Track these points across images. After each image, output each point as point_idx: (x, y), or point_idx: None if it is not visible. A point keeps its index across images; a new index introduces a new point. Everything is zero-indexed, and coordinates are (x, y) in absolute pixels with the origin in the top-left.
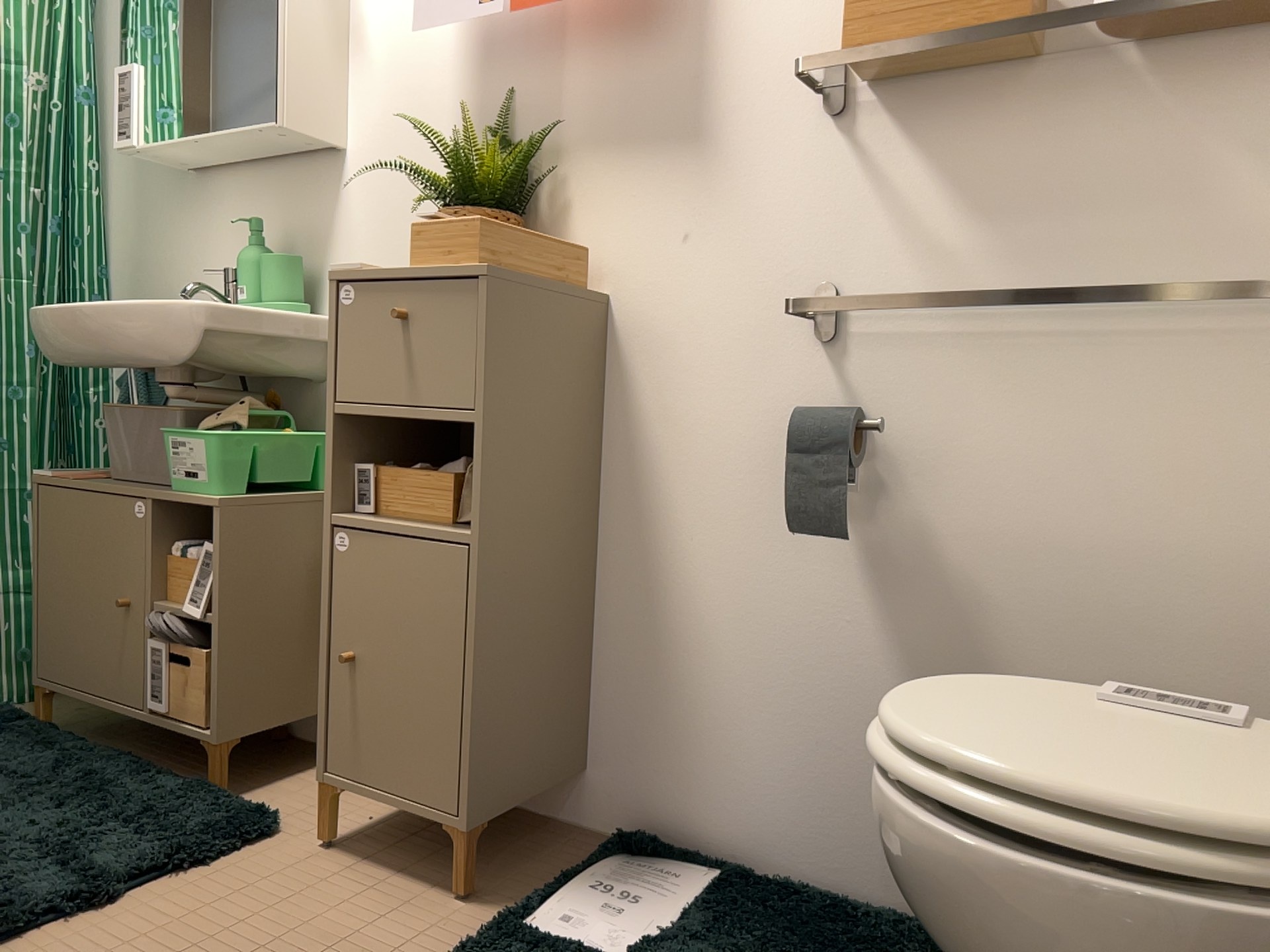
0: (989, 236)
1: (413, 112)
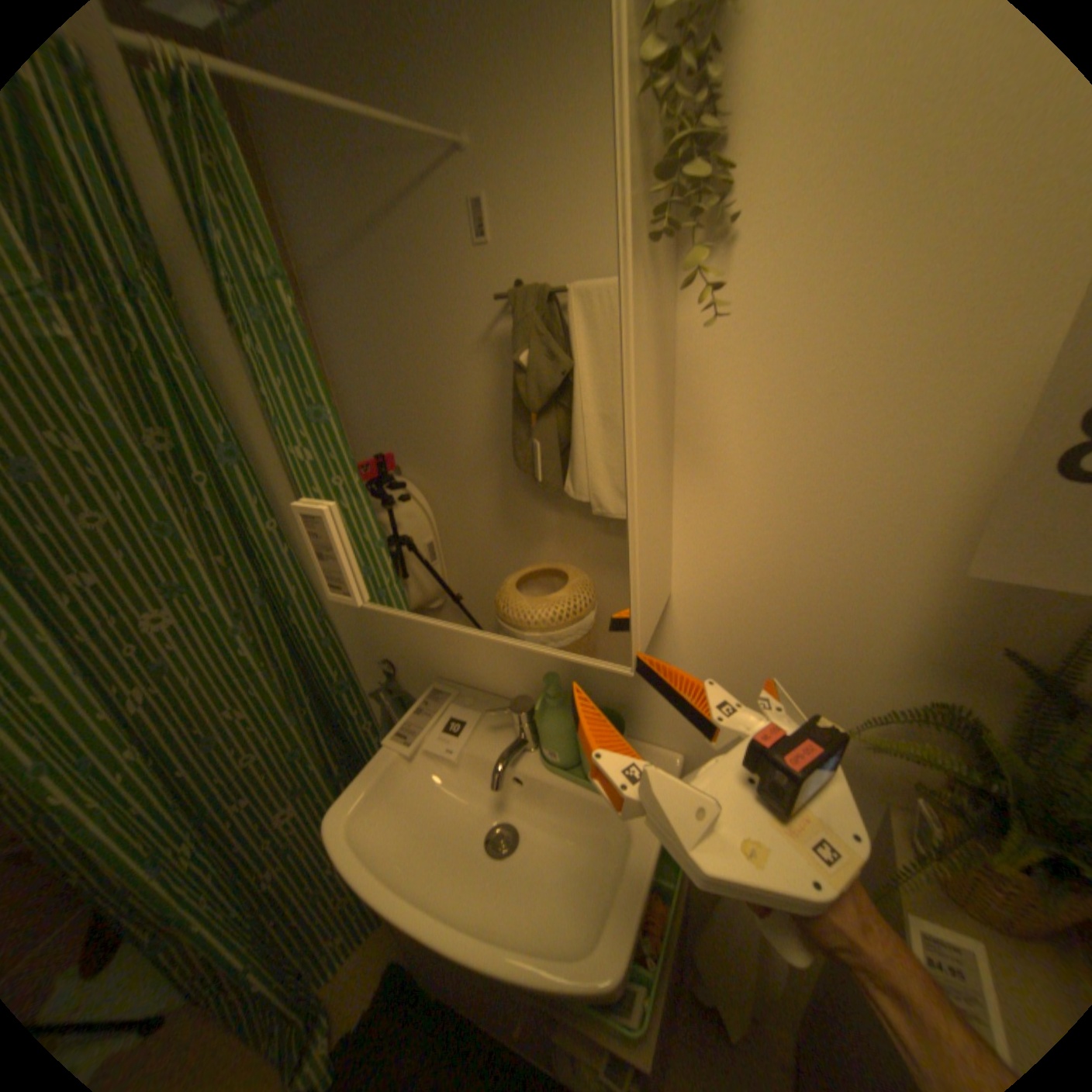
0: None
1: (817, 578)
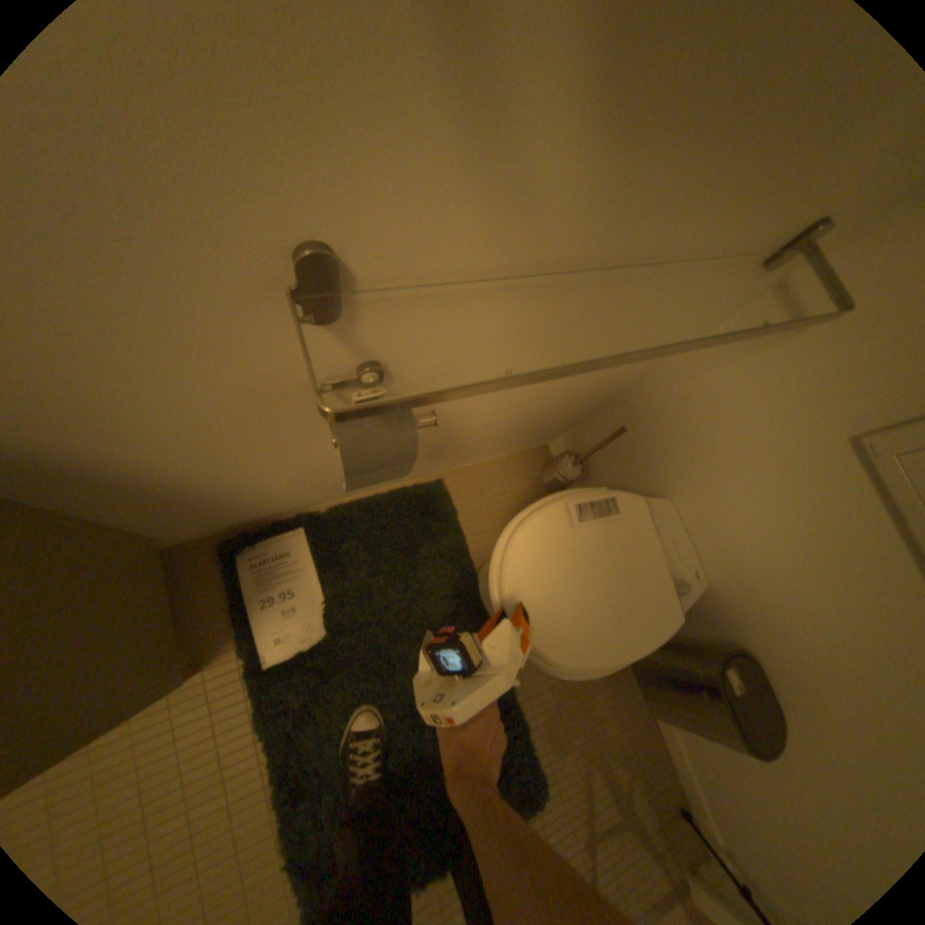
0: (607, 157)
1: None
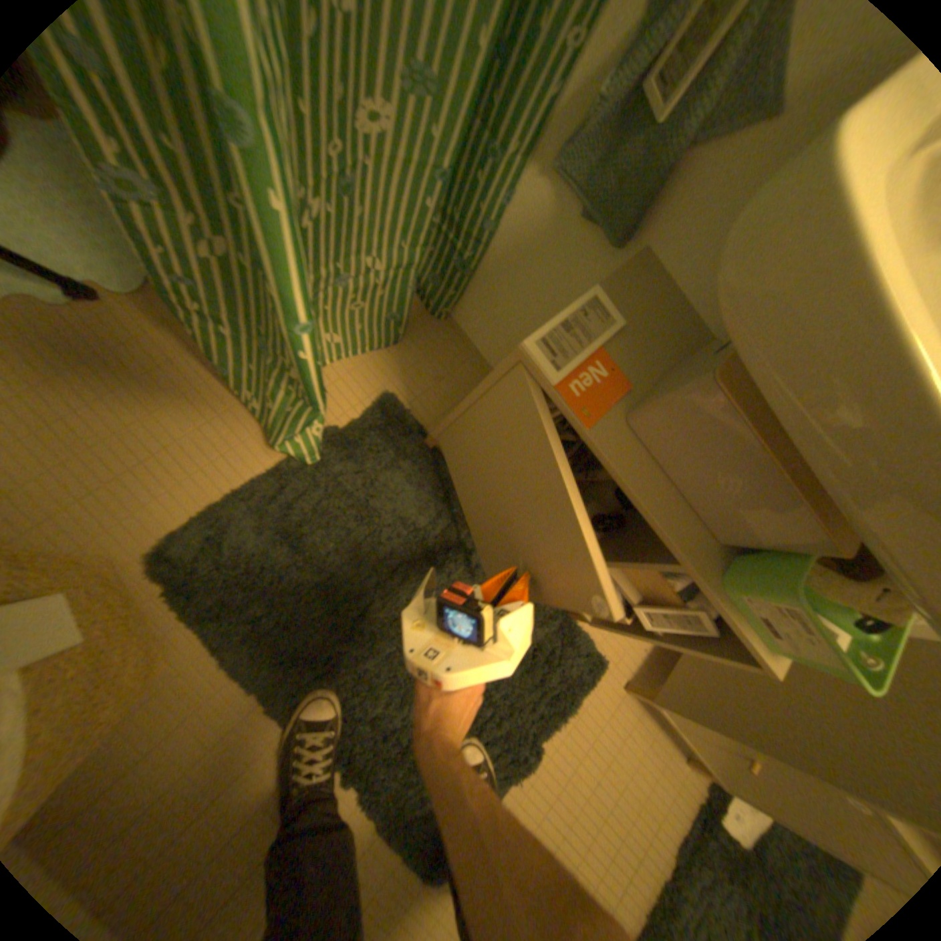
0: None
1: None
